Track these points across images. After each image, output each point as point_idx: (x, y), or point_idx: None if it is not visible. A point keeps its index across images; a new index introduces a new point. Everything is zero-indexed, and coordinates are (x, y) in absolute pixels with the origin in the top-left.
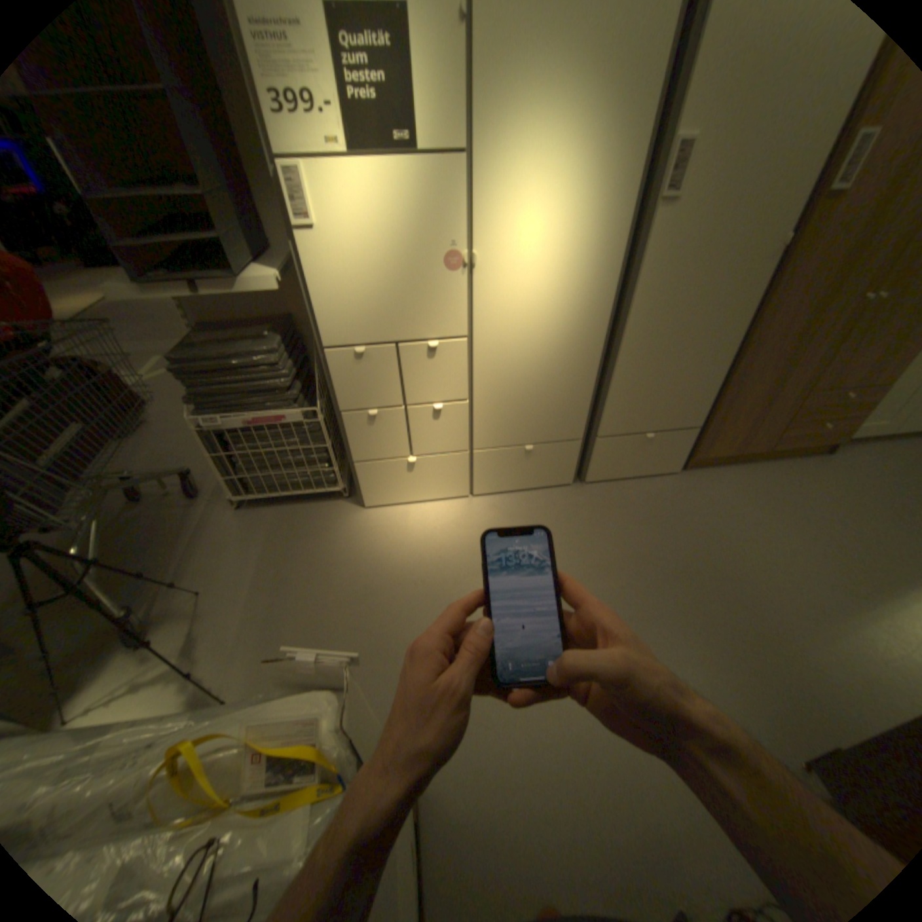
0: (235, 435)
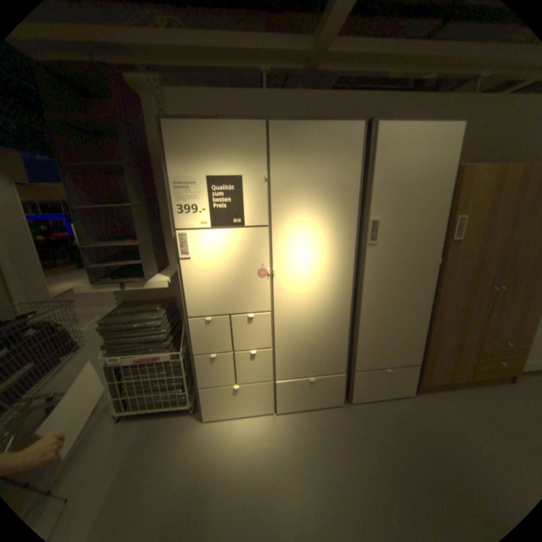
0: (126, 369)
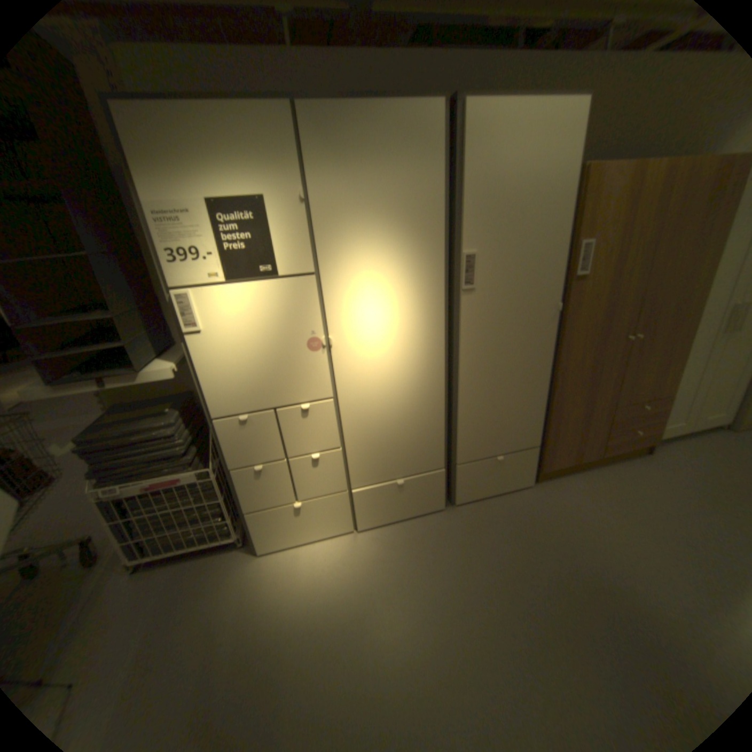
0: (132, 502)
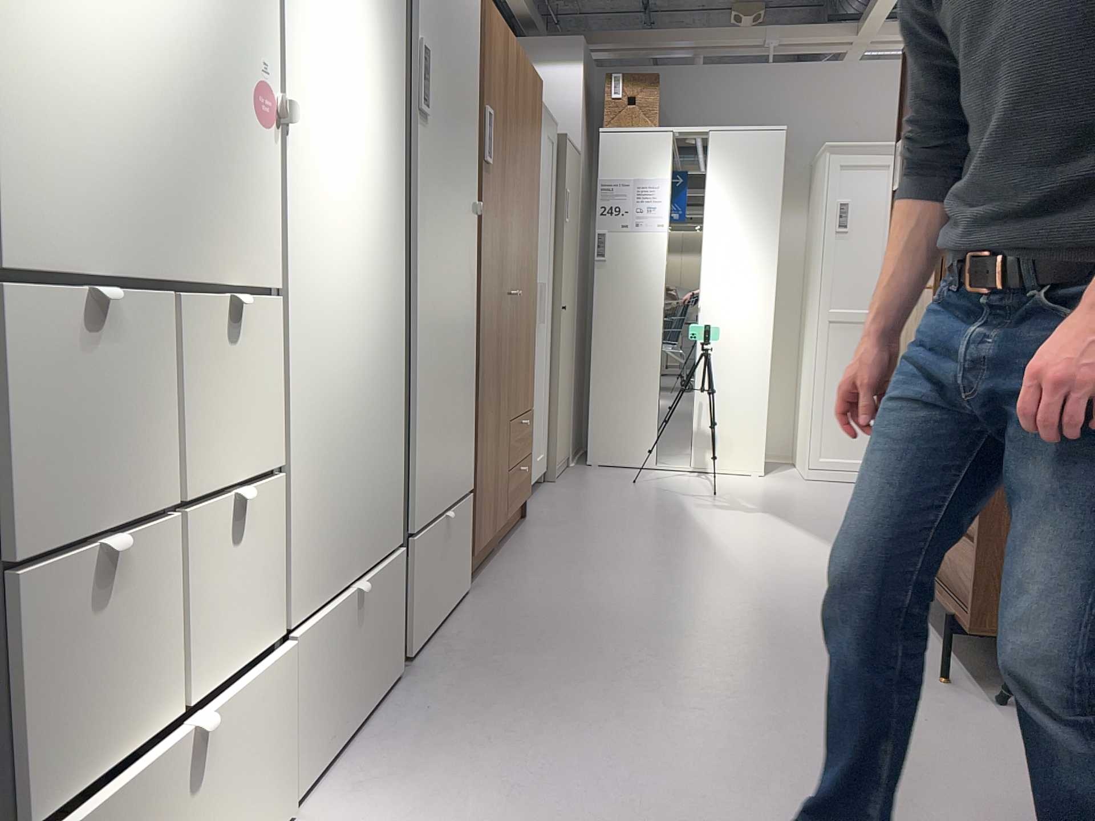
0: None
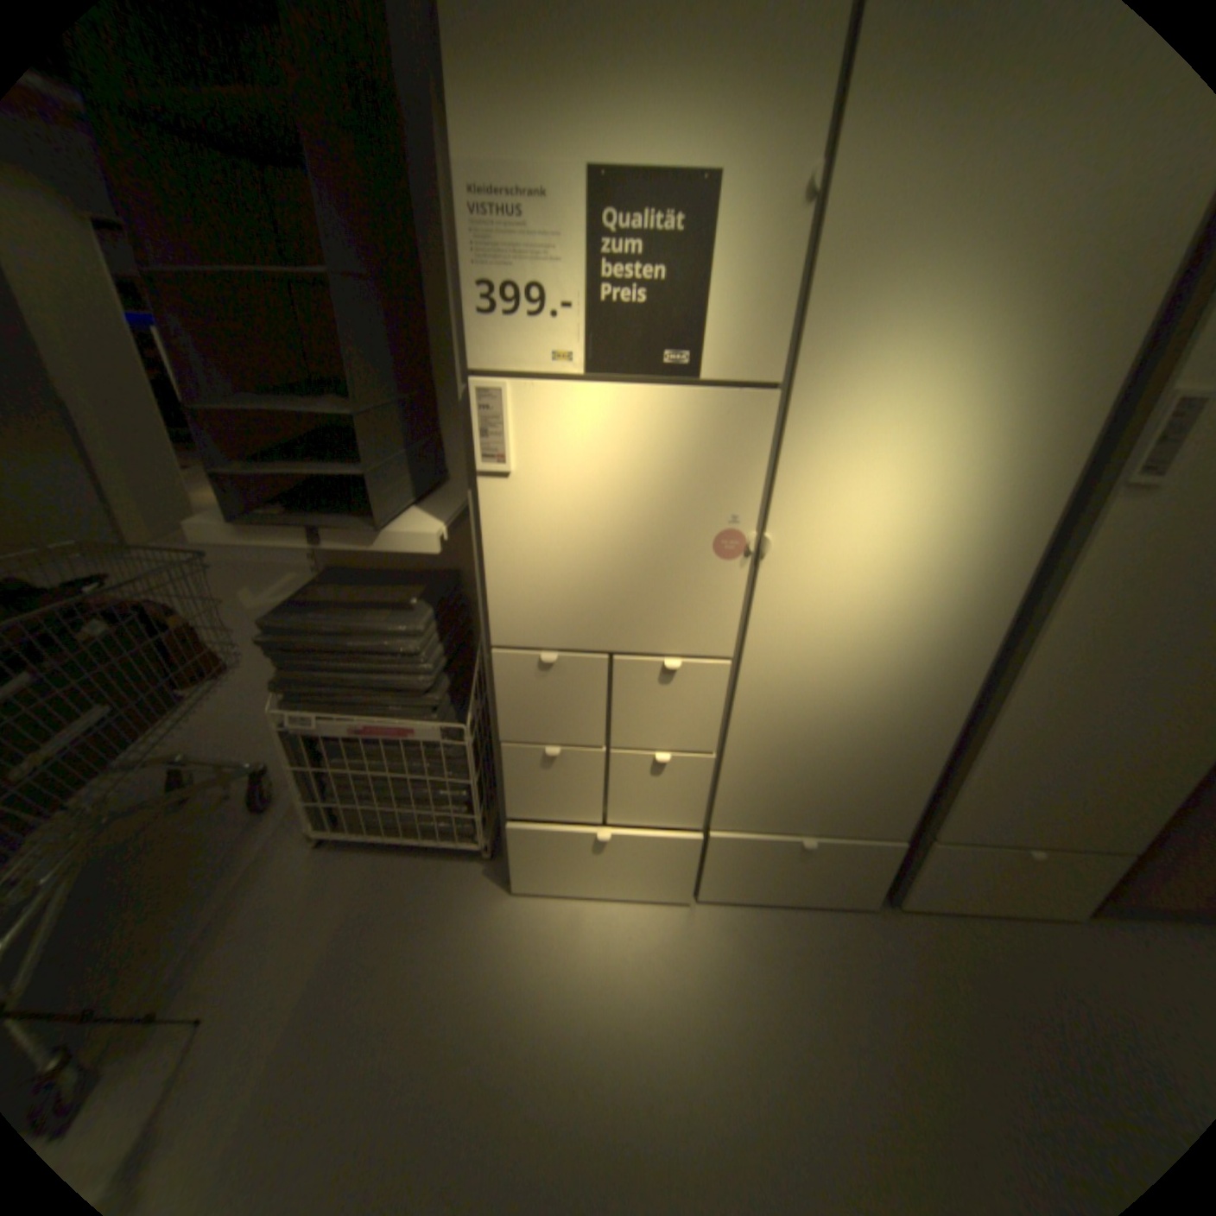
0: (332, 744)
